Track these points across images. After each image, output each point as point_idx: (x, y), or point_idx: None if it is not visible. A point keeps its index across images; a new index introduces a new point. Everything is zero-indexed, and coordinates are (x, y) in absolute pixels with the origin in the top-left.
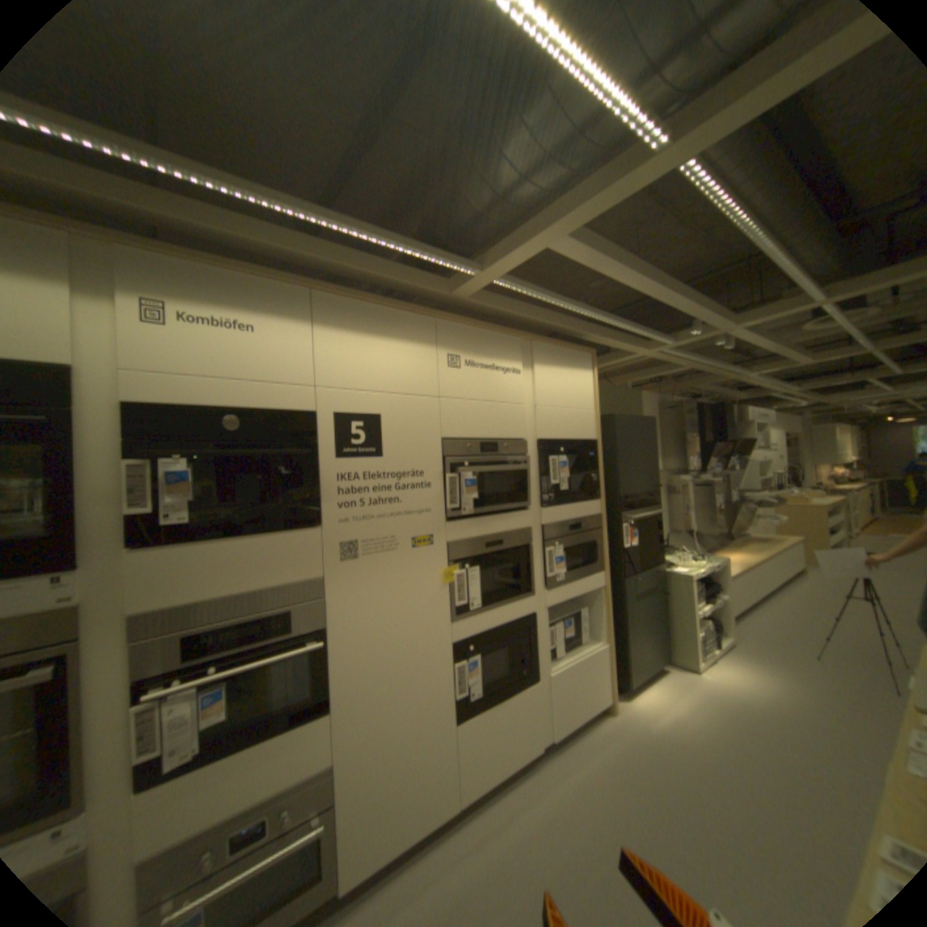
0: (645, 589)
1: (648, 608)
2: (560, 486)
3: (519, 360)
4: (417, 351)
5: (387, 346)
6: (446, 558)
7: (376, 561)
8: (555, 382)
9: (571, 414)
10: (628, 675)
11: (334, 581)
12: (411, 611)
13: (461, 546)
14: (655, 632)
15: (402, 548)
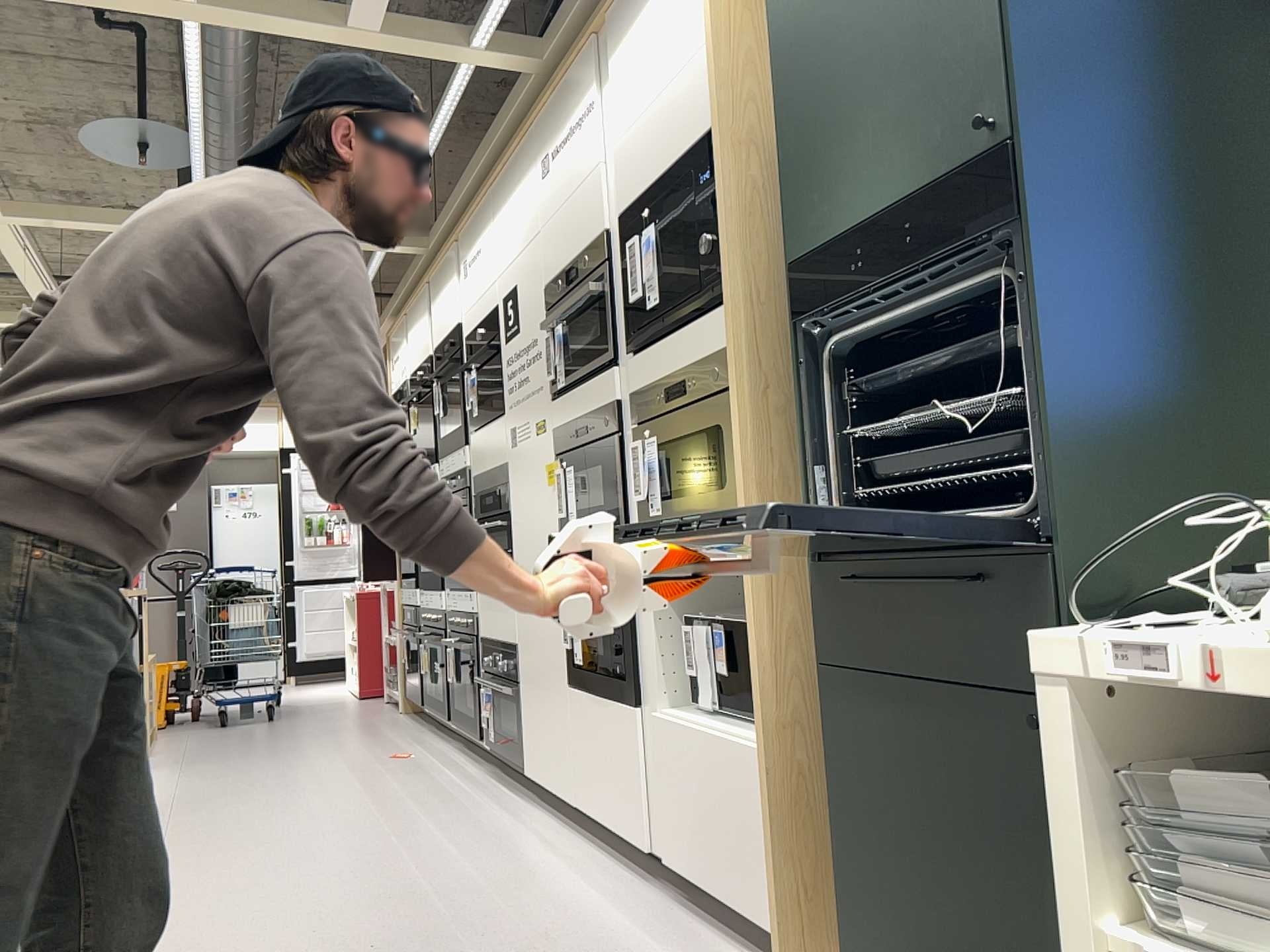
0: (917, 637)
1: (942, 732)
2: (650, 297)
3: (594, 80)
4: (527, 184)
5: (515, 200)
6: (553, 450)
7: (522, 450)
8: (638, 58)
9: (664, 106)
10: (852, 921)
11: (509, 467)
12: (539, 512)
13: (559, 433)
14: (995, 873)
15: (532, 435)
